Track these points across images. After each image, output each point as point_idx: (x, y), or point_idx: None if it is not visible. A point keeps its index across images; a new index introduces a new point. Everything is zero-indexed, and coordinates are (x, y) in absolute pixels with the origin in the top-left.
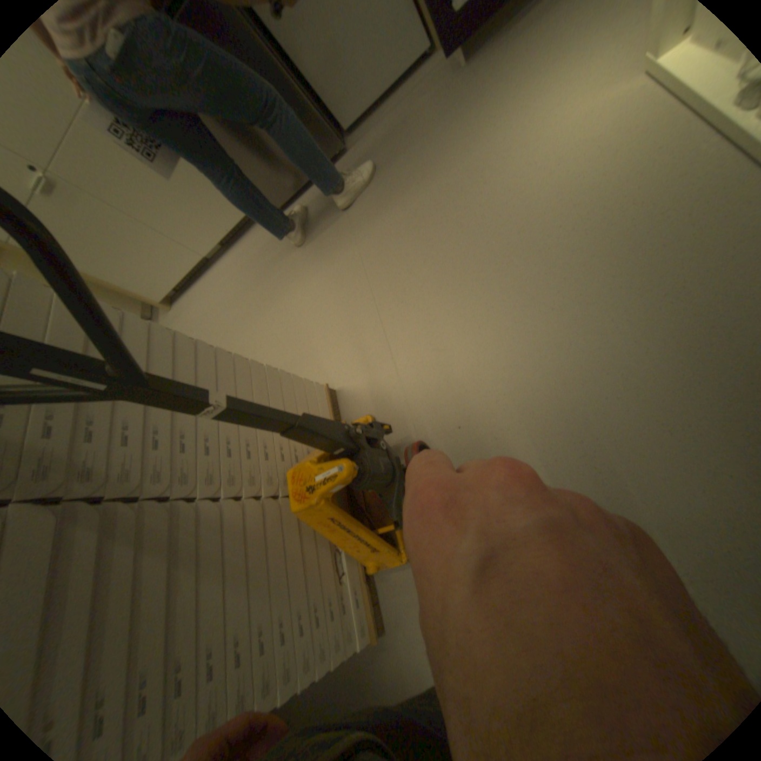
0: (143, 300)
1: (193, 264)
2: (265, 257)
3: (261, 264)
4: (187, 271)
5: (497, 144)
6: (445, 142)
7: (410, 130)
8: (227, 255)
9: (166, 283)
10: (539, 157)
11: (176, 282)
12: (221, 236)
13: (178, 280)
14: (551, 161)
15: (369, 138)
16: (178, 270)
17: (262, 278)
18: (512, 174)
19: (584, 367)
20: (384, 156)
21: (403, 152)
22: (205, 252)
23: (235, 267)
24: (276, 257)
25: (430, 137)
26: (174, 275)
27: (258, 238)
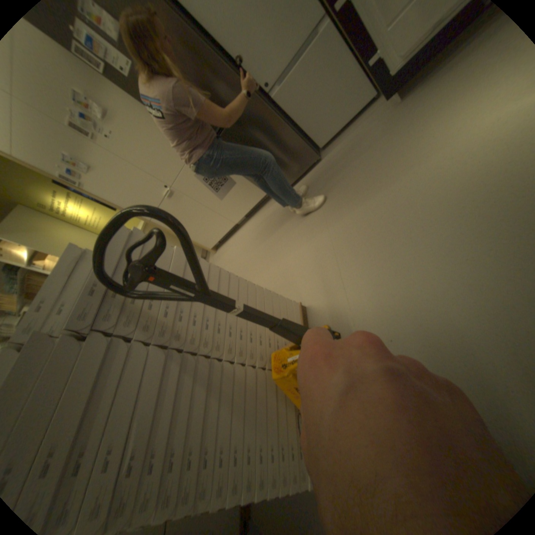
0: (203, 247)
1: (230, 228)
2: (269, 223)
3: (266, 227)
4: (226, 231)
5: (423, 148)
6: (386, 149)
7: (363, 144)
8: (248, 222)
9: (215, 238)
10: (456, 154)
11: (220, 237)
12: (246, 211)
13: (221, 236)
14: (466, 156)
15: (336, 151)
16: (222, 231)
17: (267, 235)
18: (435, 167)
19: (496, 305)
20: (345, 161)
21: (357, 157)
22: (237, 220)
23: (252, 229)
24: (275, 223)
25: (376, 147)
26: (220, 233)
27: (266, 212)
